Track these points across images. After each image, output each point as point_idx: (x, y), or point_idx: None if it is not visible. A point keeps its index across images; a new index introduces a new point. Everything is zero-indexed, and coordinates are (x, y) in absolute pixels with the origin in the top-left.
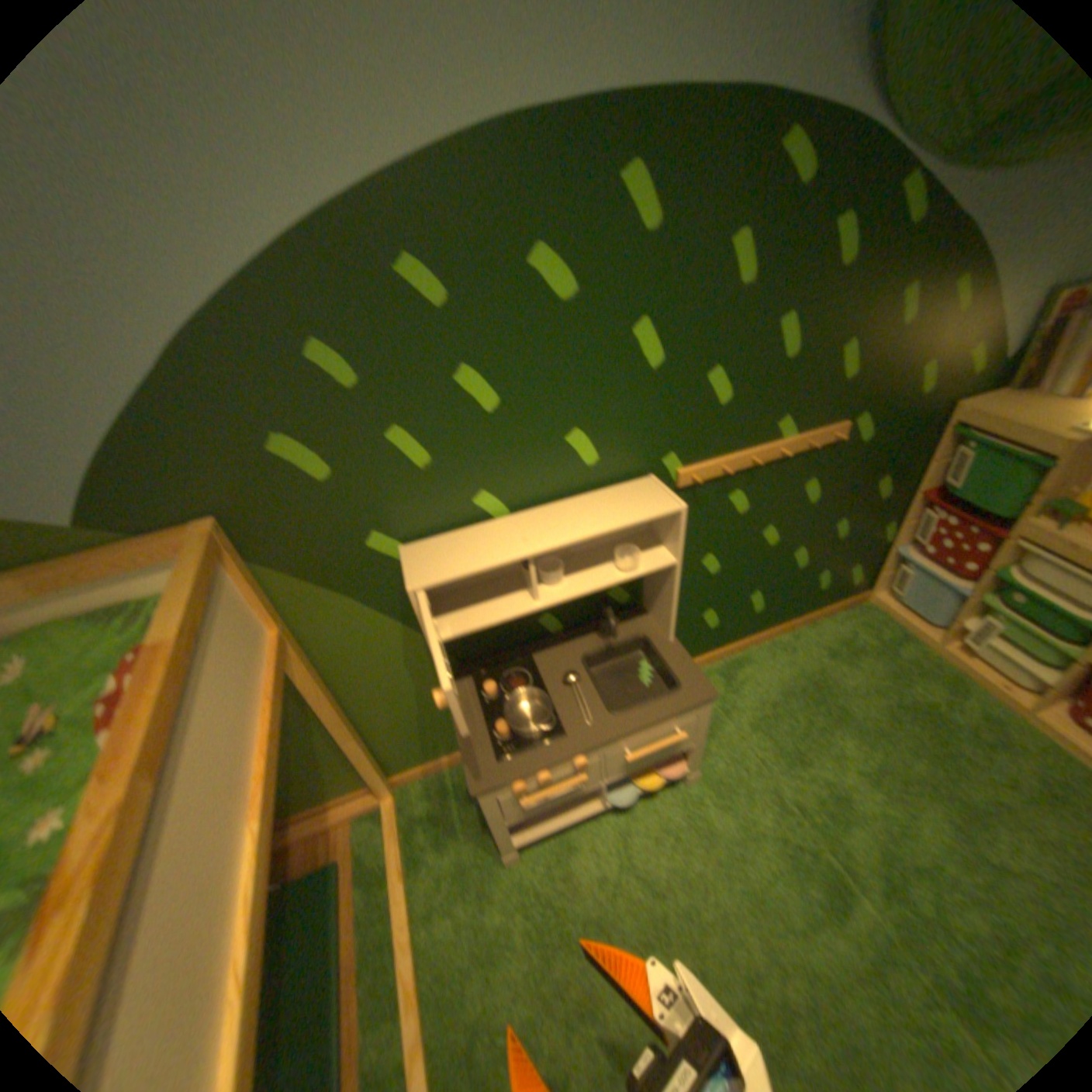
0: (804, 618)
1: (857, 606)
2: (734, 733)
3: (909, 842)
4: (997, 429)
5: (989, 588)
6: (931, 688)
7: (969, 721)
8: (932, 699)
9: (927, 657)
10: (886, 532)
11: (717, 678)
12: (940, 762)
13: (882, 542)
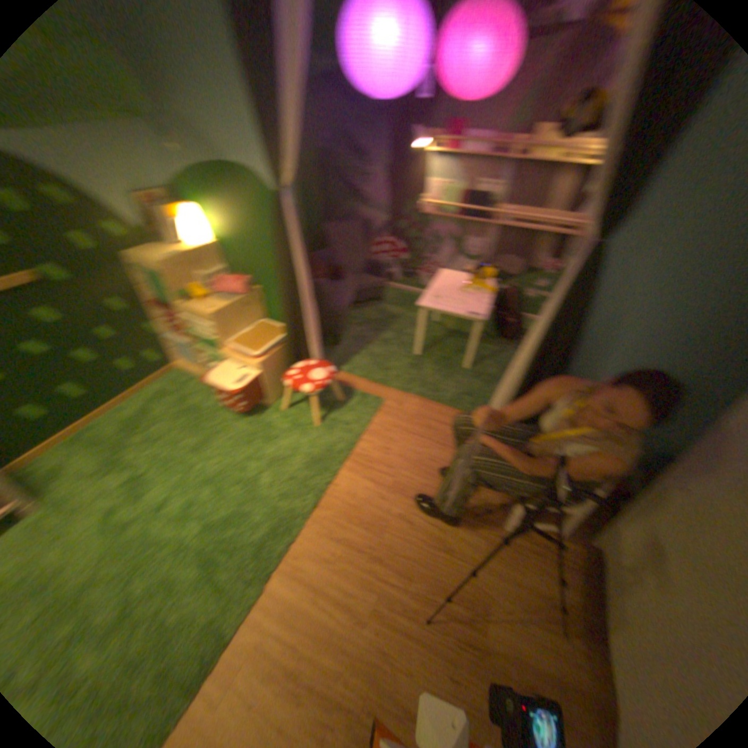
0: (125, 391)
1: (164, 373)
2: (69, 473)
3: (164, 472)
4: (135, 263)
5: (190, 341)
6: (194, 398)
7: (209, 405)
8: (193, 403)
9: (196, 384)
10: (142, 329)
11: (62, 448)
12: (189, 429)
13: (145, 335)
